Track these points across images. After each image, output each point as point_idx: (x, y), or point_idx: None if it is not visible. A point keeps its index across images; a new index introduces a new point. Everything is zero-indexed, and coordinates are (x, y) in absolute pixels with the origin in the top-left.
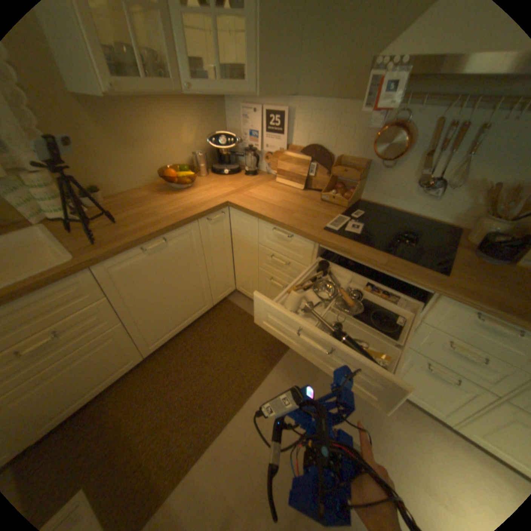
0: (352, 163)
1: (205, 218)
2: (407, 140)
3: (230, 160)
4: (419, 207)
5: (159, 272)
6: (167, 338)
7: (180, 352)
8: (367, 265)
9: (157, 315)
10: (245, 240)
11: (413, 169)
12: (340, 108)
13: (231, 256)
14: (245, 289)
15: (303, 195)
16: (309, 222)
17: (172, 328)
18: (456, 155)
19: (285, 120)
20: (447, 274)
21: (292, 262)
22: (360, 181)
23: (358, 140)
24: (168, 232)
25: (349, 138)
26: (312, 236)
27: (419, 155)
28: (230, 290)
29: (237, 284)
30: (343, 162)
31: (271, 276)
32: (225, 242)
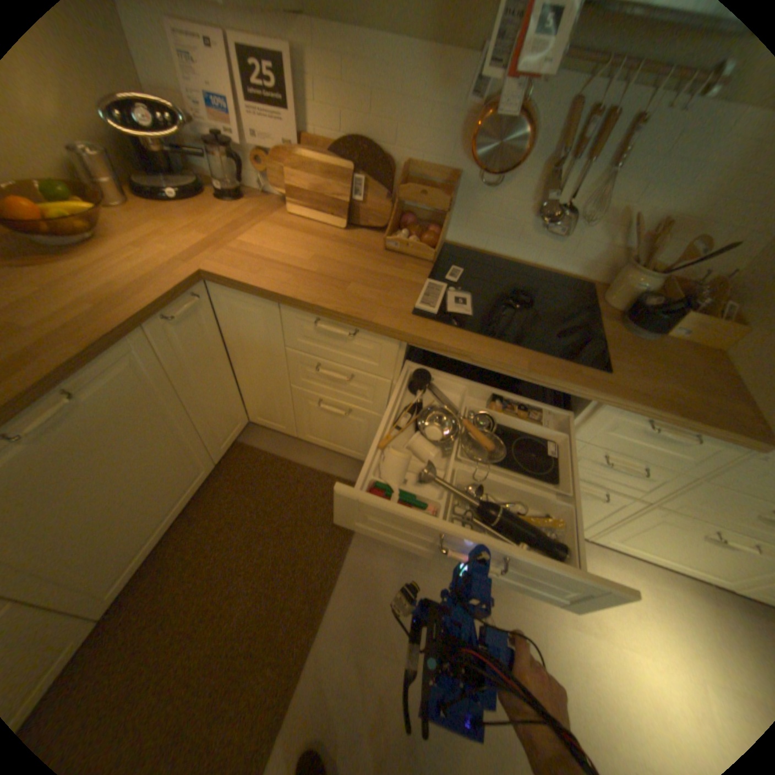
0: (429, 177)
1: (159, 317)
2: (525, 138)
3: (173, 163)
4: (535, 253)
5: (78, 461)
6: (139, 561)
7: (174, 571)
8: (496, 371)
9: (103, 539)
10: (256, 342)
11: (529, 190)
12: (400, 59)
13: (229, 371)
14: (270, 420)
15: (350, 242)
16: (383, 303)
17: (145, 541)
18: (594, 167)
19: (286, 76)
20: (608, 370)
21: (359, 374)
22: (449, 212)
23: (437, 131)
24: (72, 374)
25: (422, 127)
26: (397, 331)
27: (536, 165)
28: (241, 427)
29: (251, 414)
30: (412, 173)
31: (320, 398)
32: (213, 350)
